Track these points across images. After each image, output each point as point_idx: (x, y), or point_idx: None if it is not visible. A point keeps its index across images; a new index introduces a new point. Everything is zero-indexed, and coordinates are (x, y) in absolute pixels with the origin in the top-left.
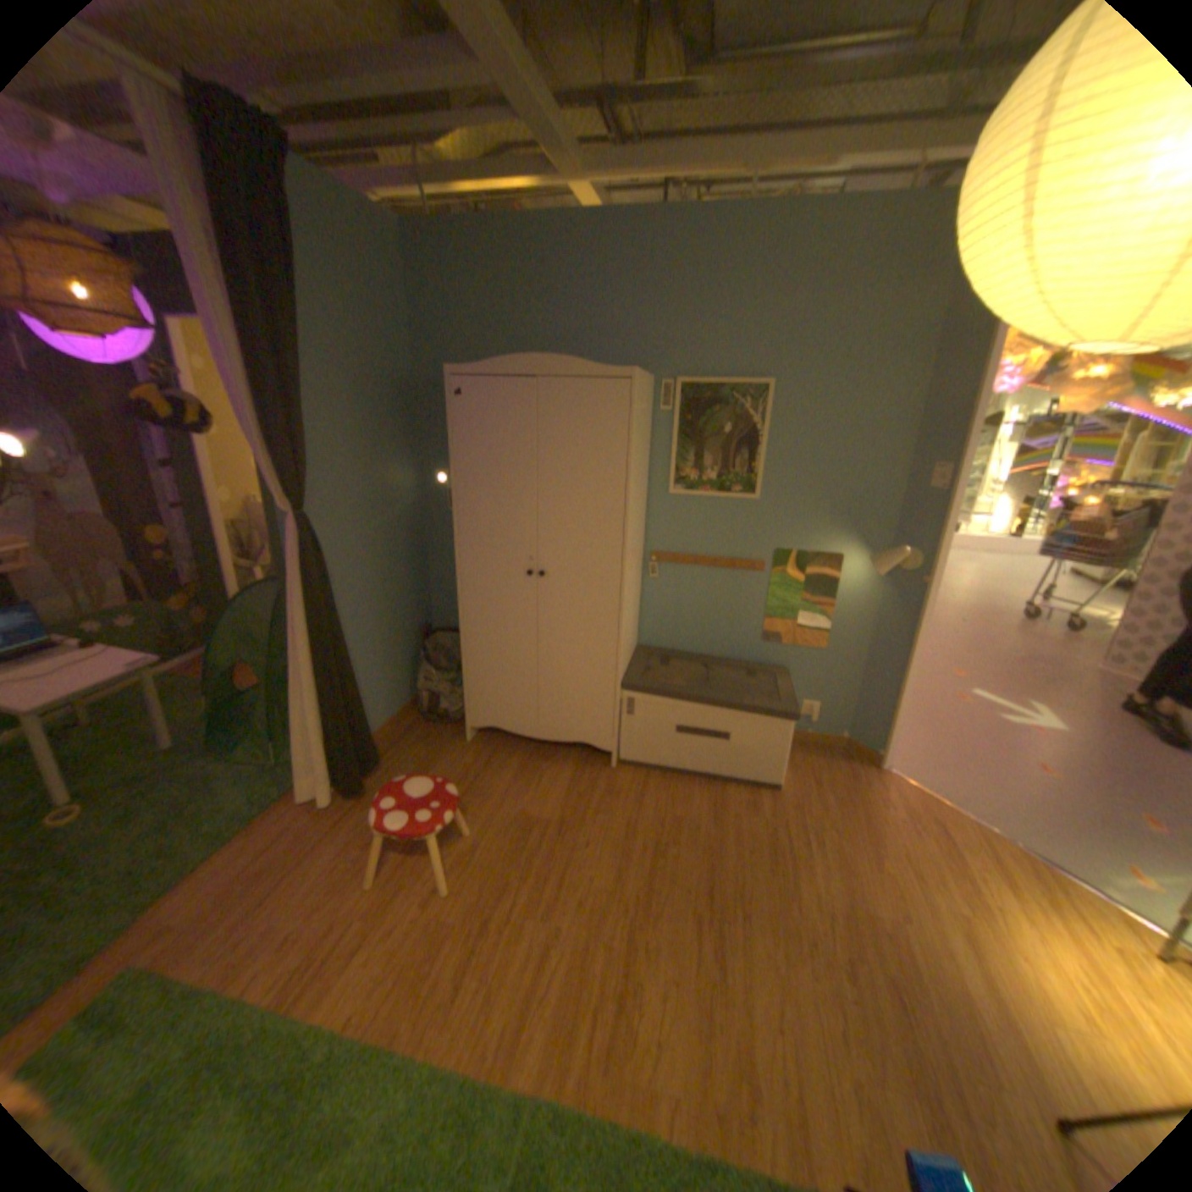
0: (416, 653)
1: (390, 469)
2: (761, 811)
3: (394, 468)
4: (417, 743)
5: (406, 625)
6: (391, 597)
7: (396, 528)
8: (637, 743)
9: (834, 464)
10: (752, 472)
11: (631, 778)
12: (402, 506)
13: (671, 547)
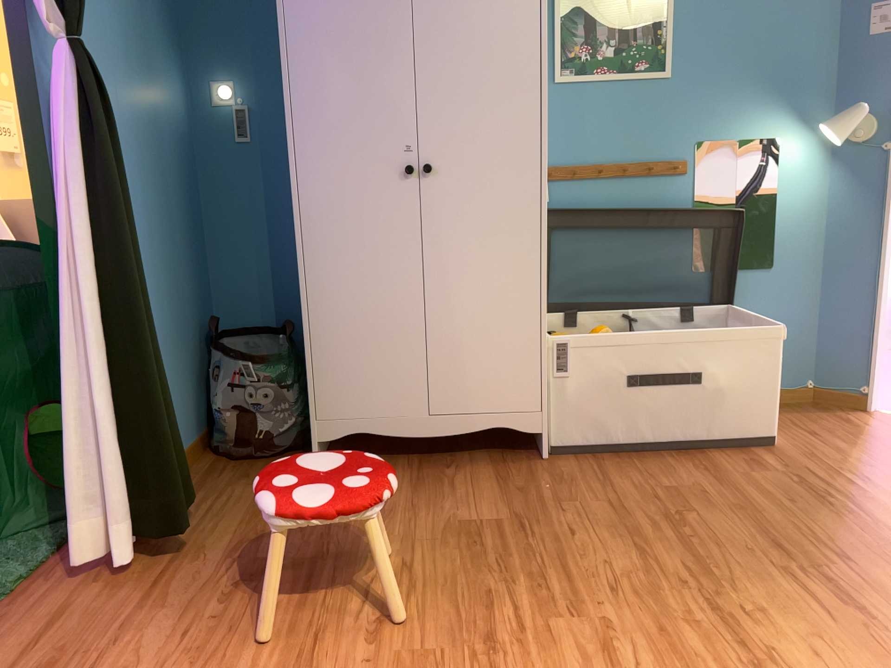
0: (204, 361)
1: (159, 65)
2: (766, 468)
3: (163, 67)
4: (234, 480)
5: (189, 313)
6: (170, 261)
7: (170, 157)
8: (572, 418)
9: (756, 25)
10: (660, 43)
11: (576, 466)
12: (175, 129)
13: (564, 158)
